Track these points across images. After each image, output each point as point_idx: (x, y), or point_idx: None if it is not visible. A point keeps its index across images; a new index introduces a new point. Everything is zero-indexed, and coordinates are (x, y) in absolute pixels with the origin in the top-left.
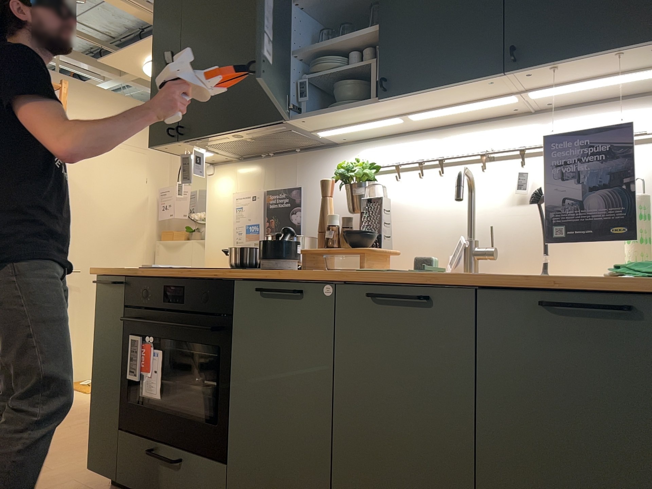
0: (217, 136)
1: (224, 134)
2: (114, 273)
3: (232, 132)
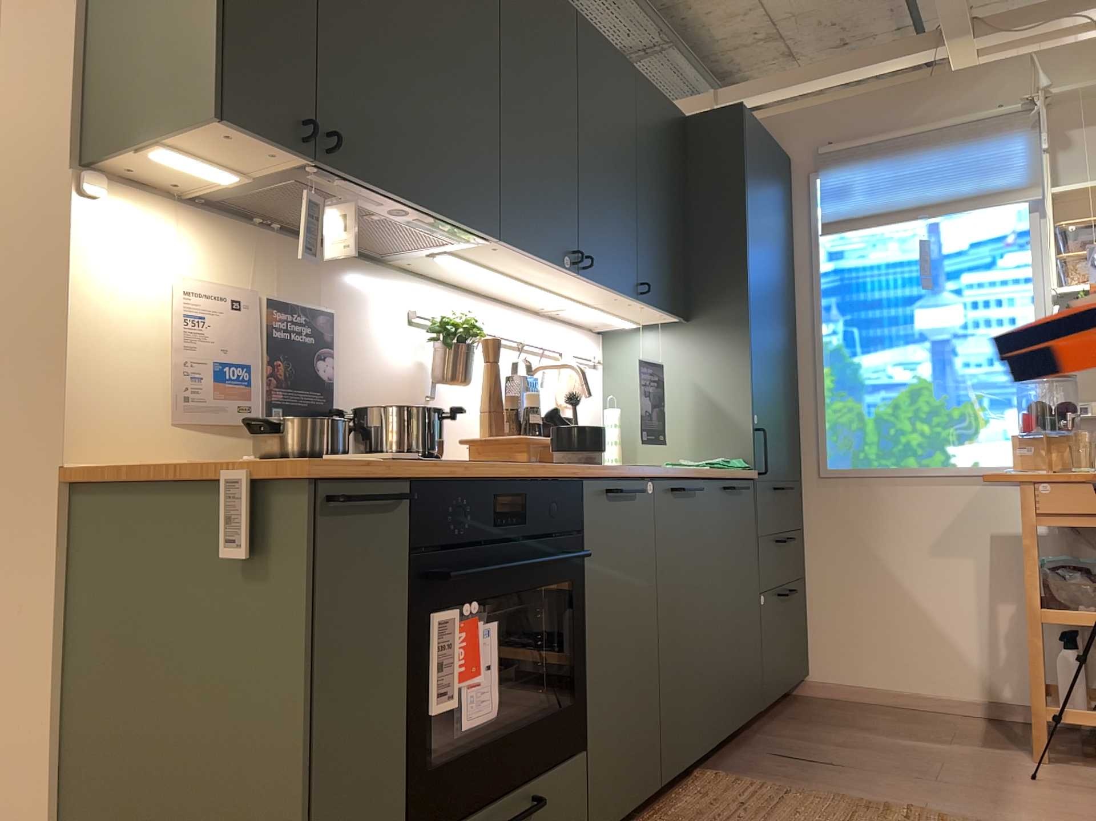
0: (386, 197)
1: (401, 202)
2: (389, 472)
3: (417, 208)
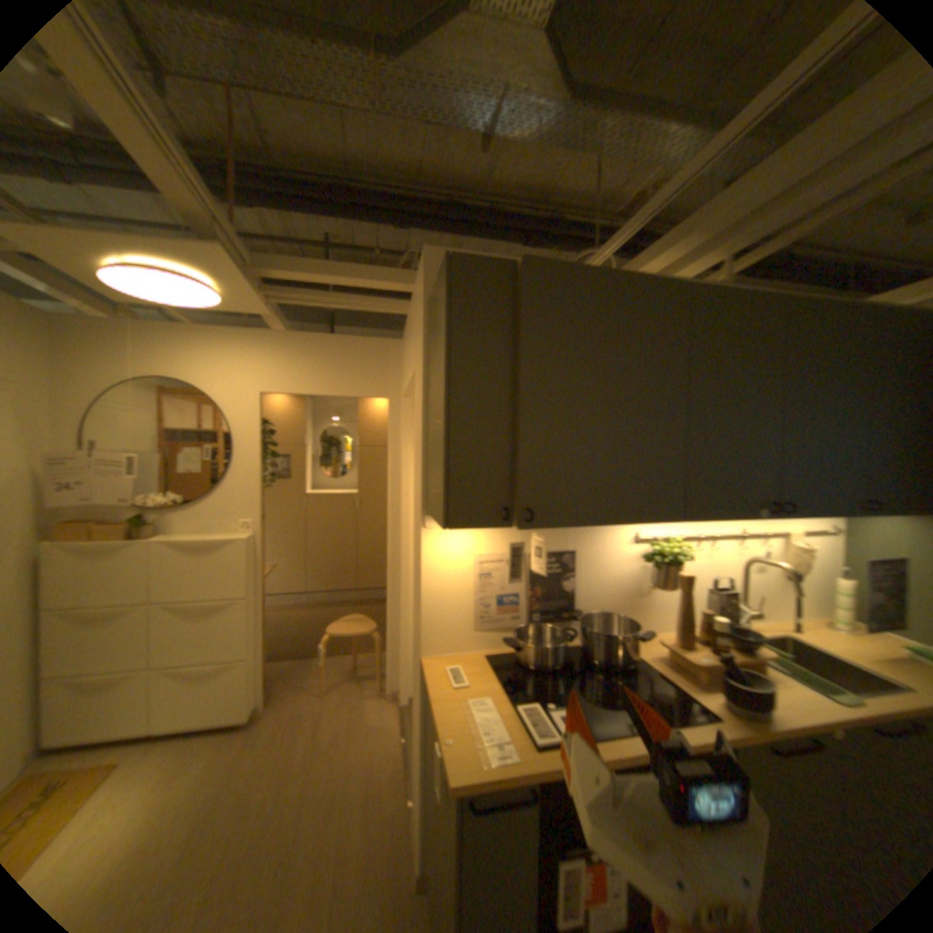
0: (576, 524)
1: (589, 523)
2: (522, 782)
3: (603, 523)
